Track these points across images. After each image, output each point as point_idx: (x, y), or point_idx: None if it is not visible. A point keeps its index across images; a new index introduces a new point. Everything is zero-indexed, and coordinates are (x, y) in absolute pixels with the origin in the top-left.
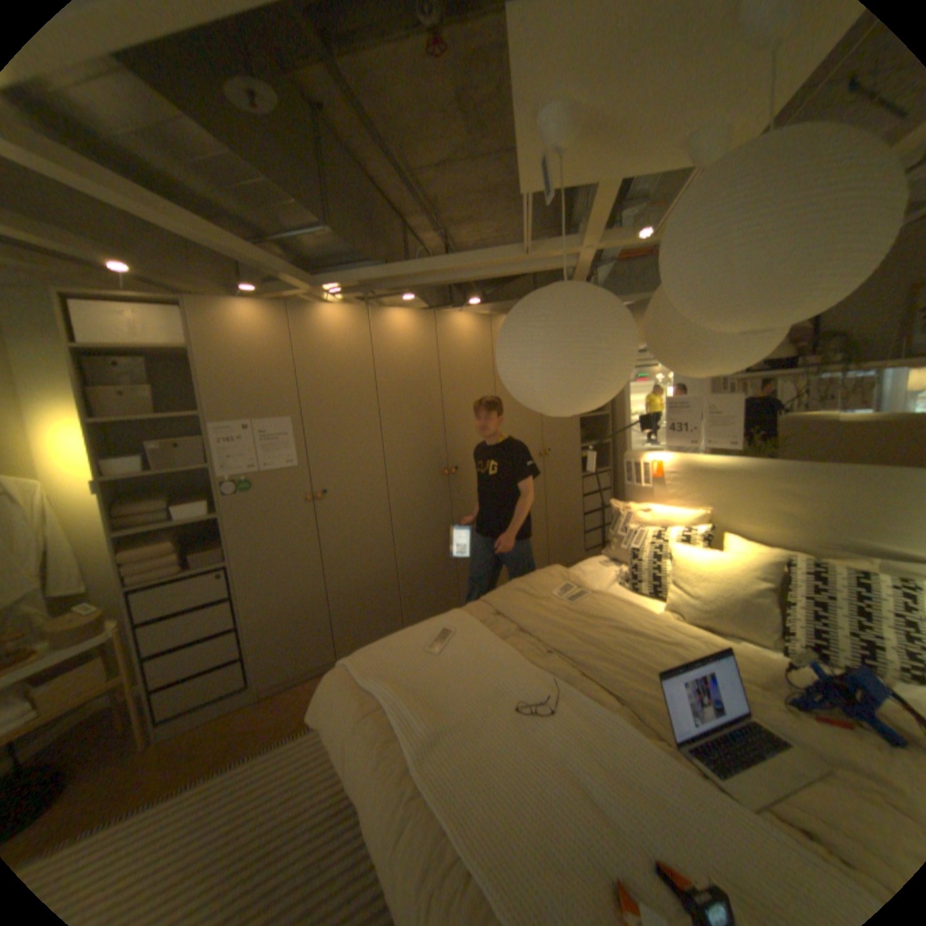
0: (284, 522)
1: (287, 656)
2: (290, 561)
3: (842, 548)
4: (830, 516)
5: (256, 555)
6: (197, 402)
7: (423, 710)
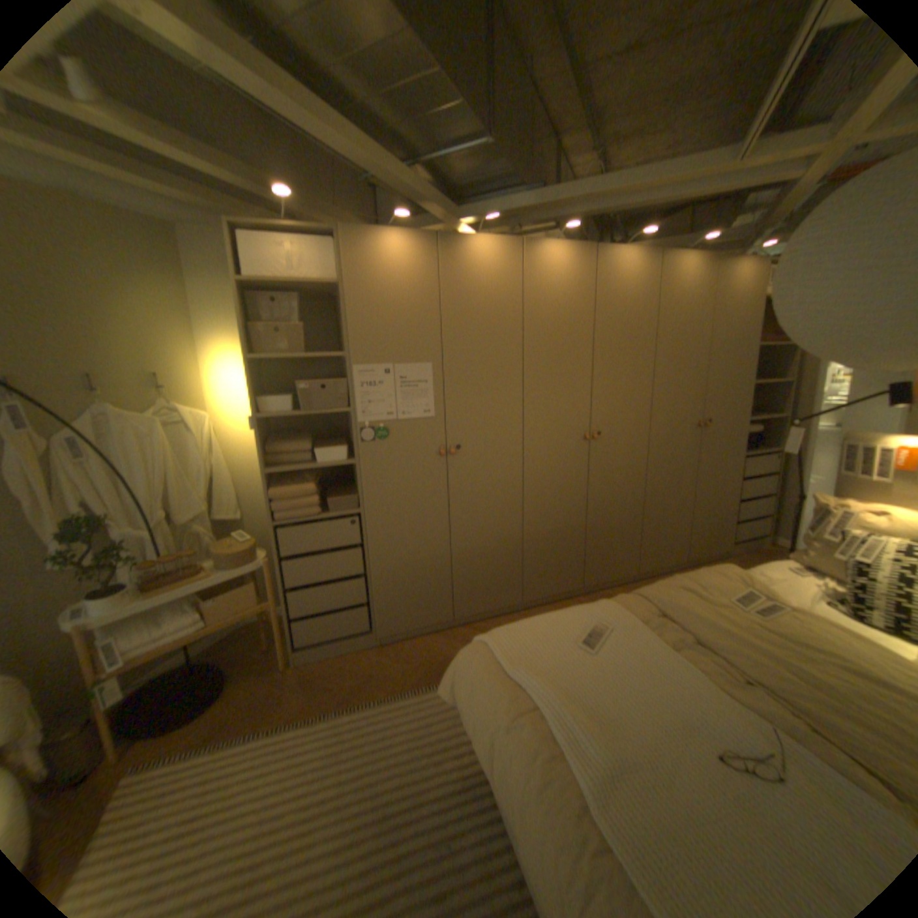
0: (417, 474)
1: (409, 608)
2: (419, 514)
3: None
4: None
5: (389, 504)
6: (345, 341)
7: (594, 727)
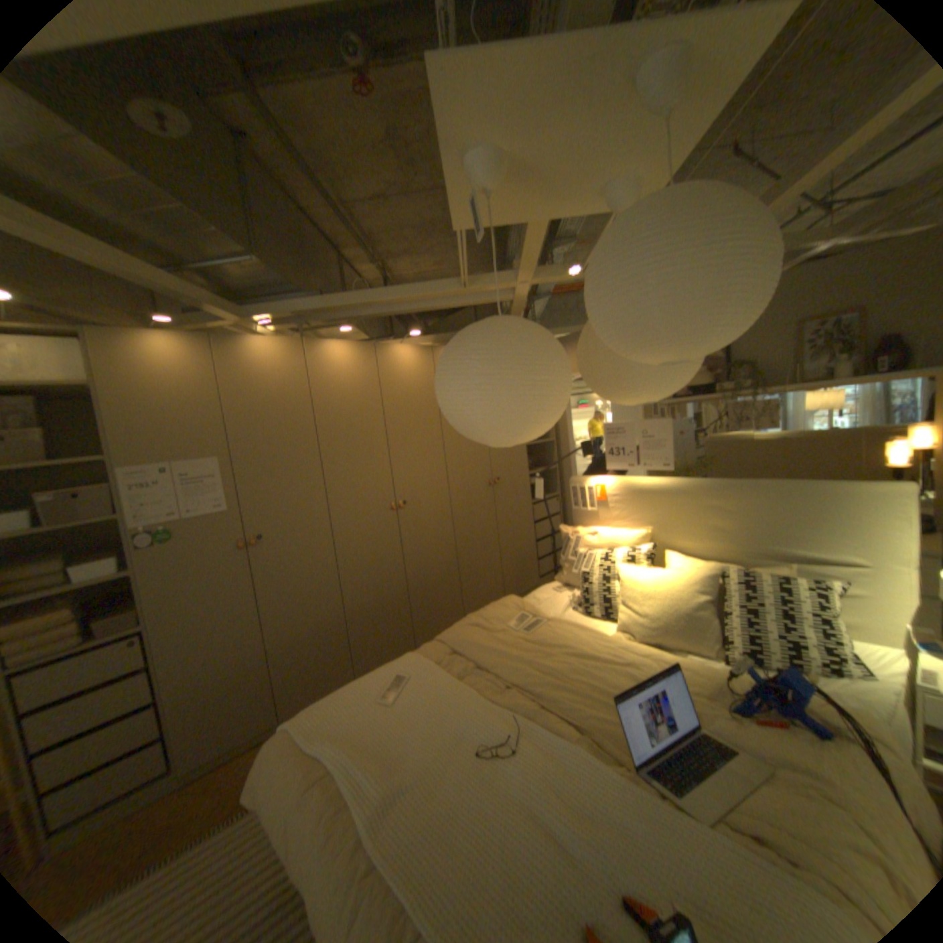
0: (212, 574)
1: (220, 727)
2: (221, 617)
3: (765, 556)
4: (753, 528)
5: (179, 615)
6: (103, 445)
7: (376, 770)
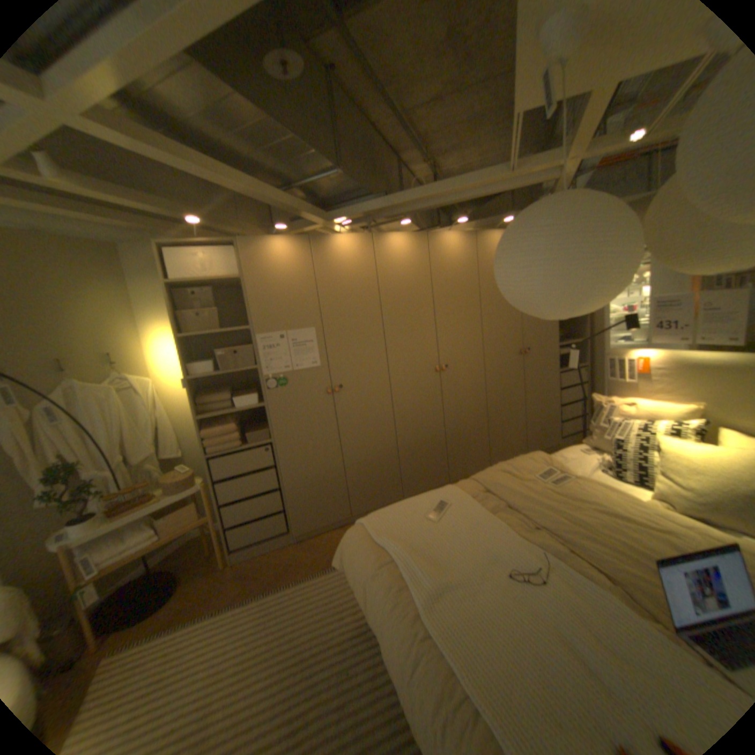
0: (312, 409)
1: (317, 511)
2: (317, 439)
3: None
4: None
5: (293, 434)
6: (249, 318)
7: (429, 568)
